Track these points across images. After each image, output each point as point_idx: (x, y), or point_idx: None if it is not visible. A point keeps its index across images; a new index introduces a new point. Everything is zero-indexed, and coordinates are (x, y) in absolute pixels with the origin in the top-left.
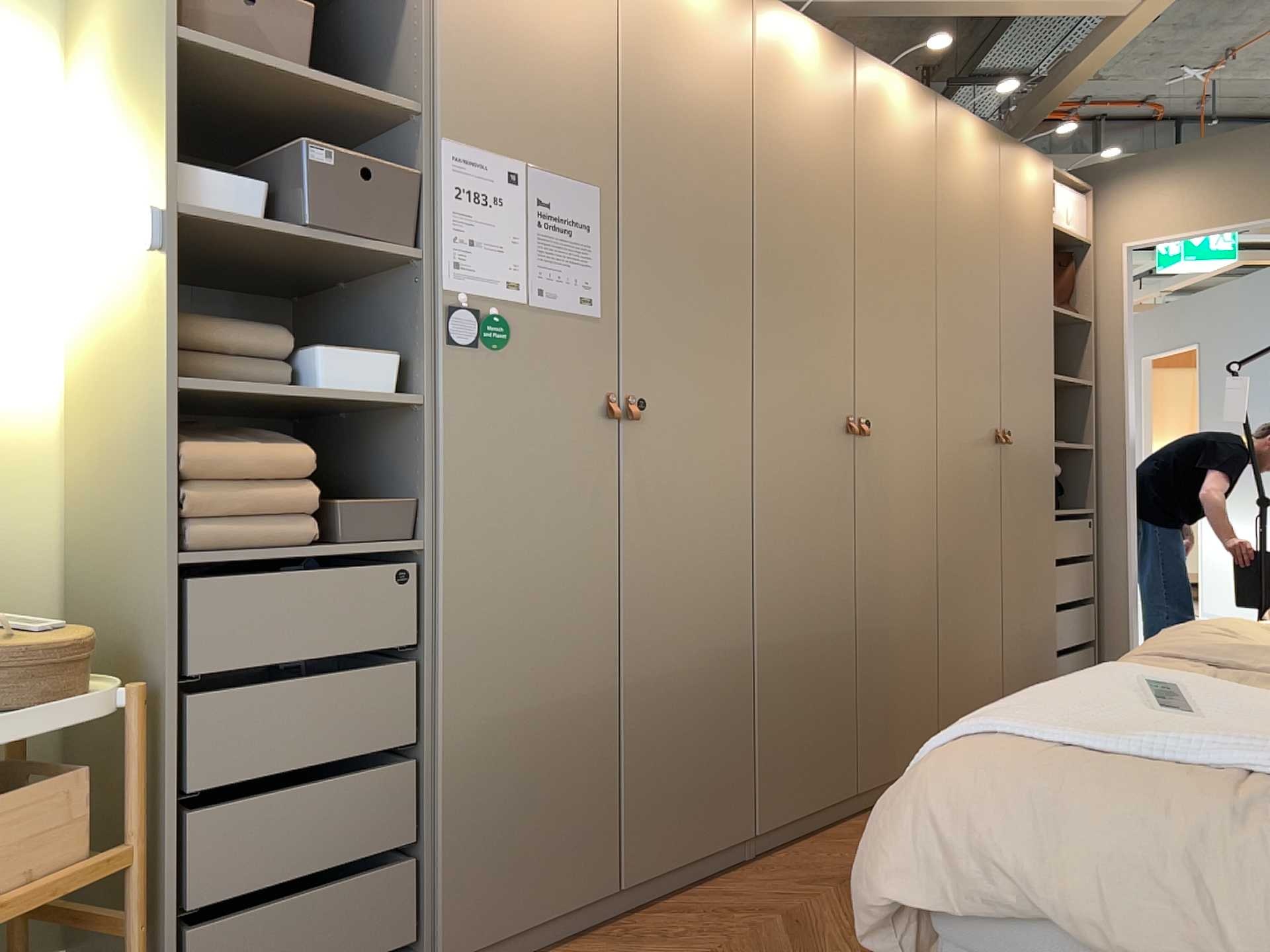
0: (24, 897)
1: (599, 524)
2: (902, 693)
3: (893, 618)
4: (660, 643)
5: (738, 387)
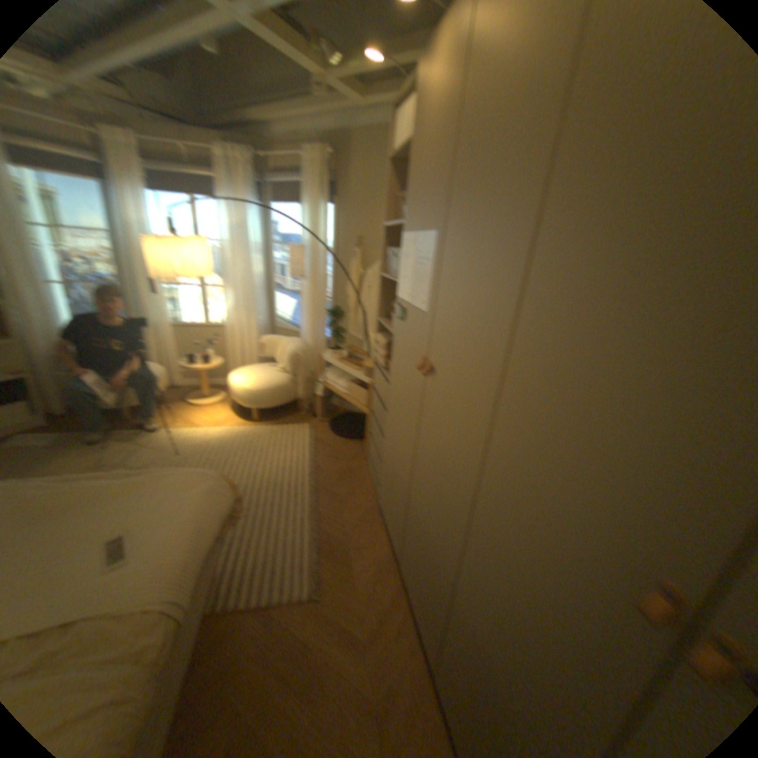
0: (355, 404)
1: (414, 421)
2: None
3: None
4: (421, 506)
5: (488, 398)
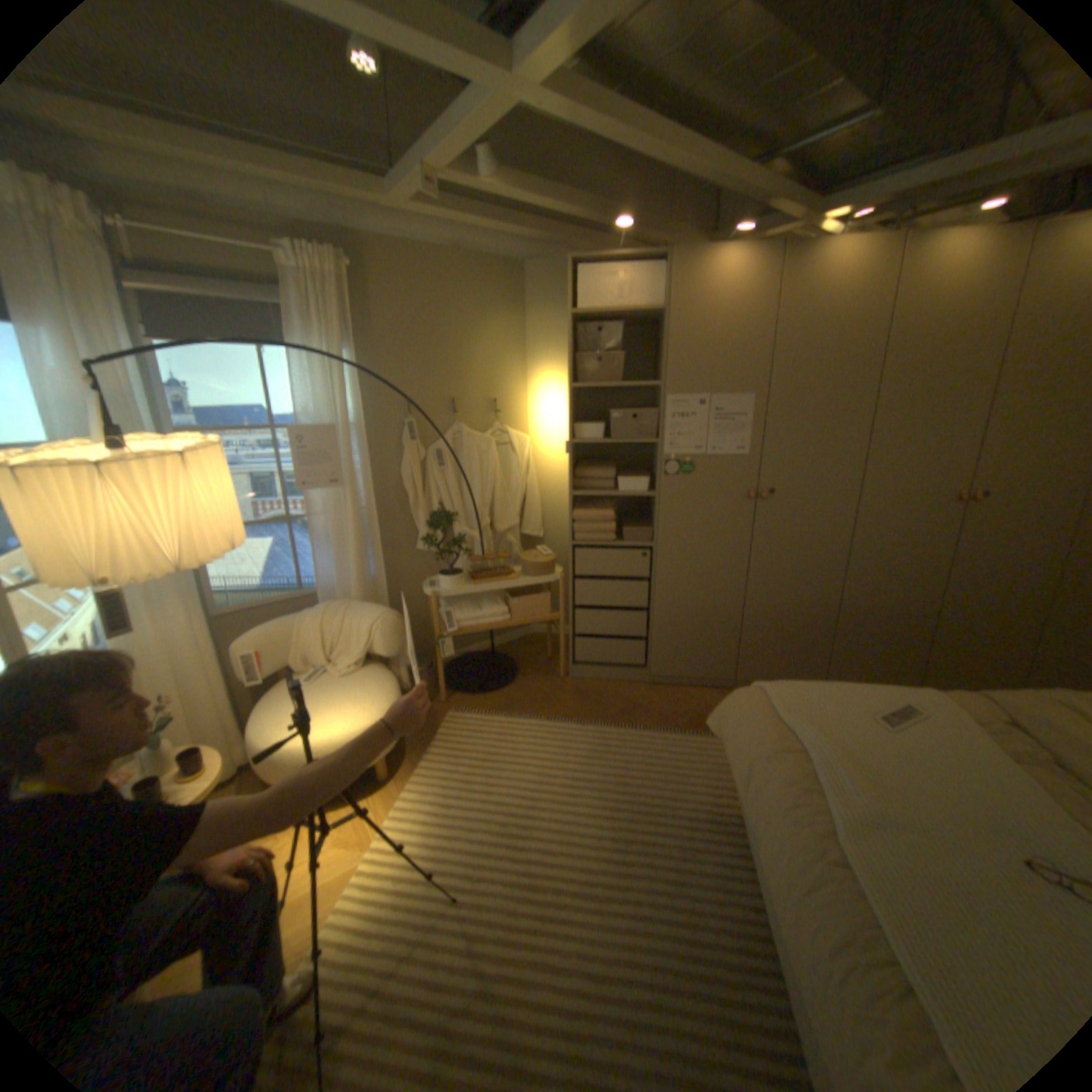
0: (536, 619)
1: (744, 543)
2: (996, 655)
3: (997, 612)
4: (776, 595)
5: (855, 479)
